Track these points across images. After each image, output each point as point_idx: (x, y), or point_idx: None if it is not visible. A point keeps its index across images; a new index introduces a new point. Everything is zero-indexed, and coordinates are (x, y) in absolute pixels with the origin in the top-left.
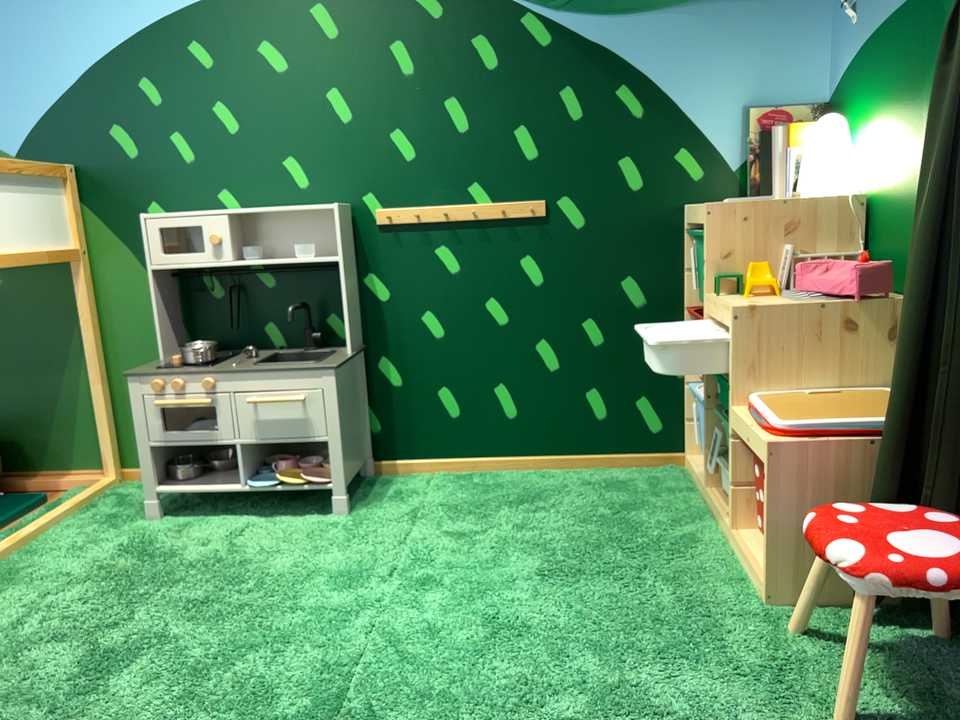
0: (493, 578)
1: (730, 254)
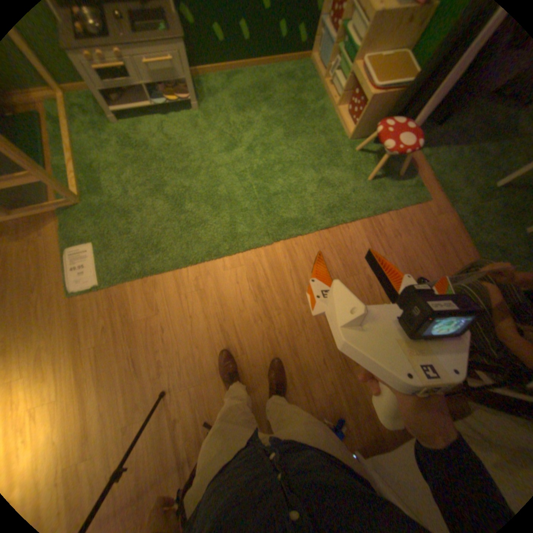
0: (270, 140)
1: None
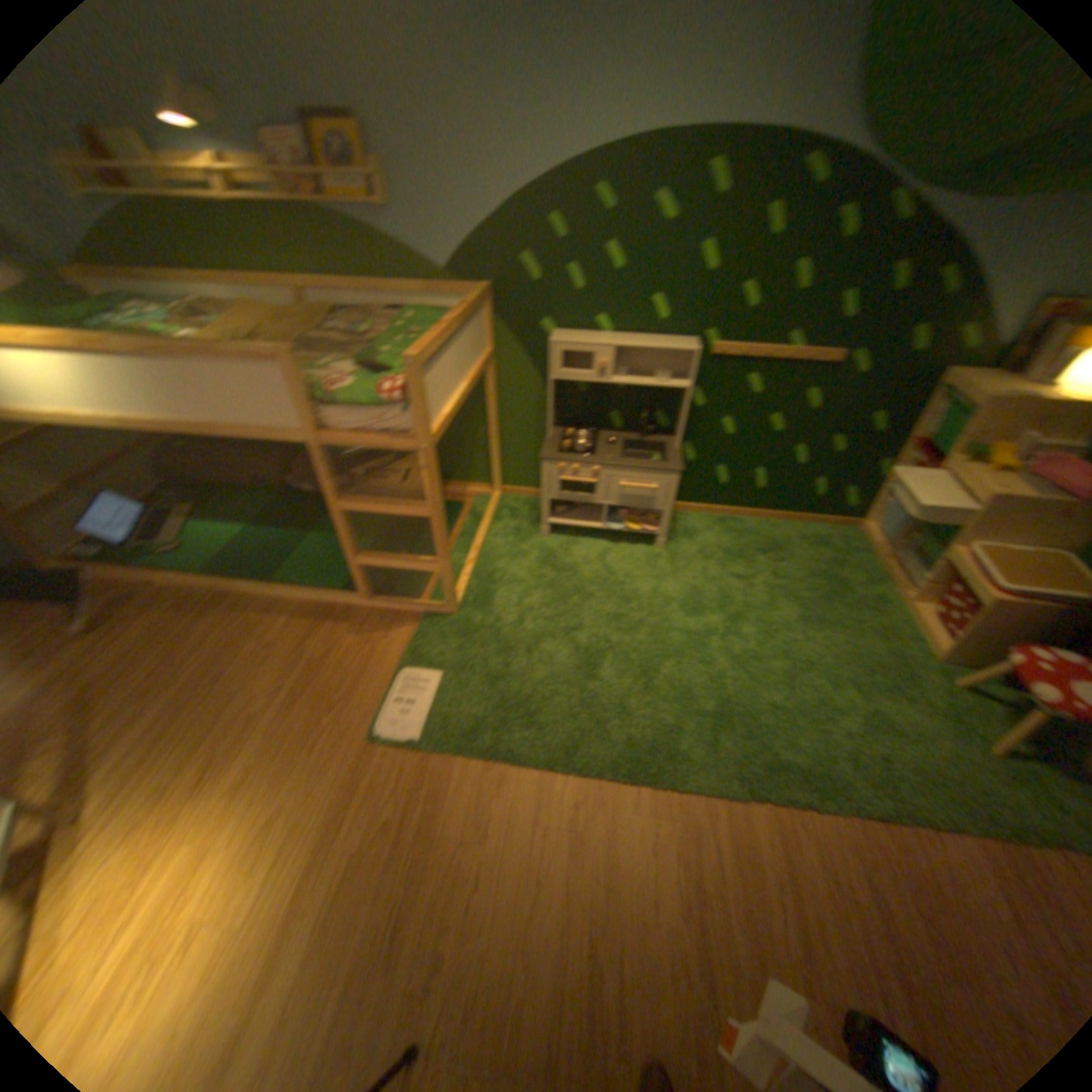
0: (774, 618)
1: (986, 434)
